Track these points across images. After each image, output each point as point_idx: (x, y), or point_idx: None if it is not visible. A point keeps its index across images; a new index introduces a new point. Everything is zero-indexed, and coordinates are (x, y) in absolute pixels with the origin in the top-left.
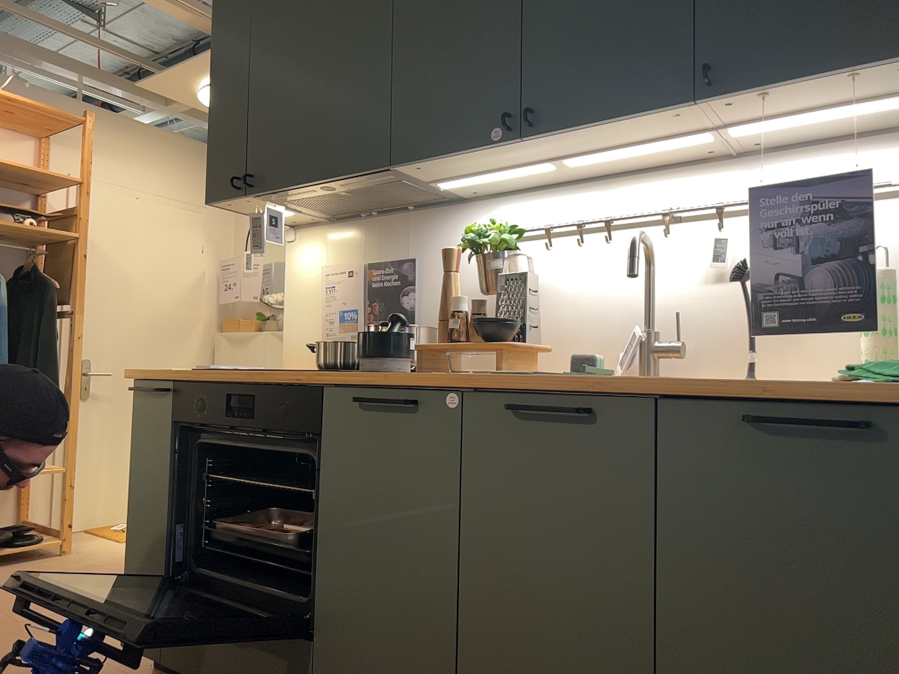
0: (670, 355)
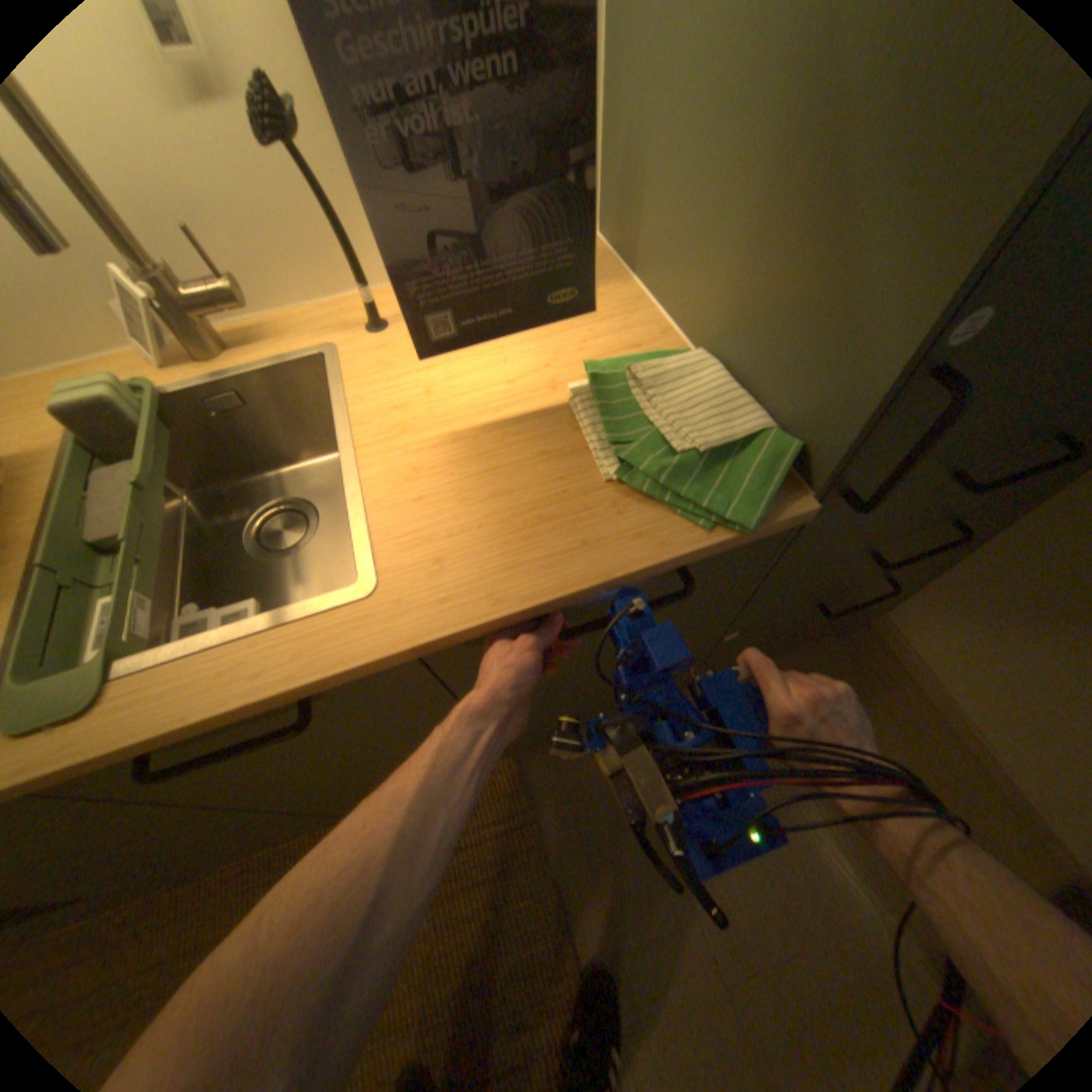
0: (216, 304)
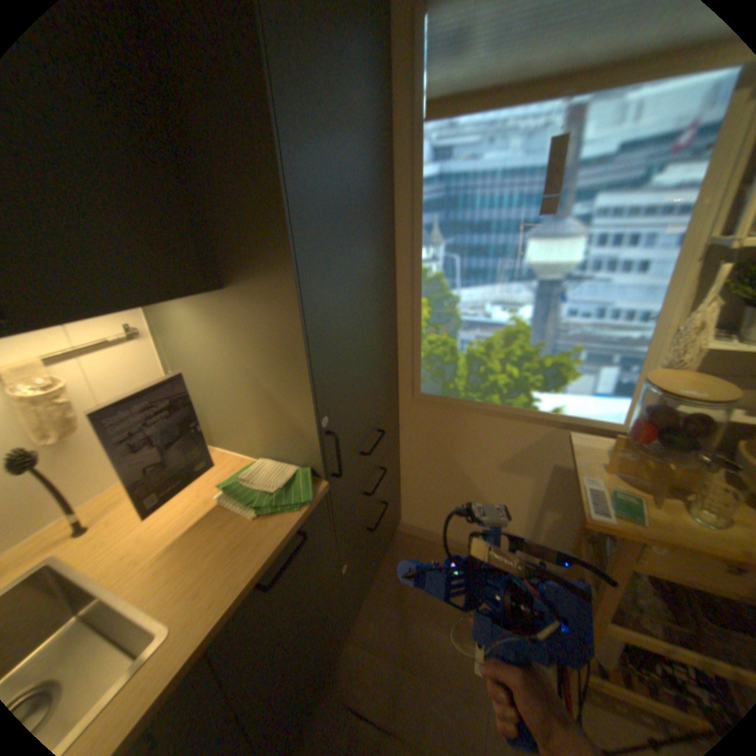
0: None
